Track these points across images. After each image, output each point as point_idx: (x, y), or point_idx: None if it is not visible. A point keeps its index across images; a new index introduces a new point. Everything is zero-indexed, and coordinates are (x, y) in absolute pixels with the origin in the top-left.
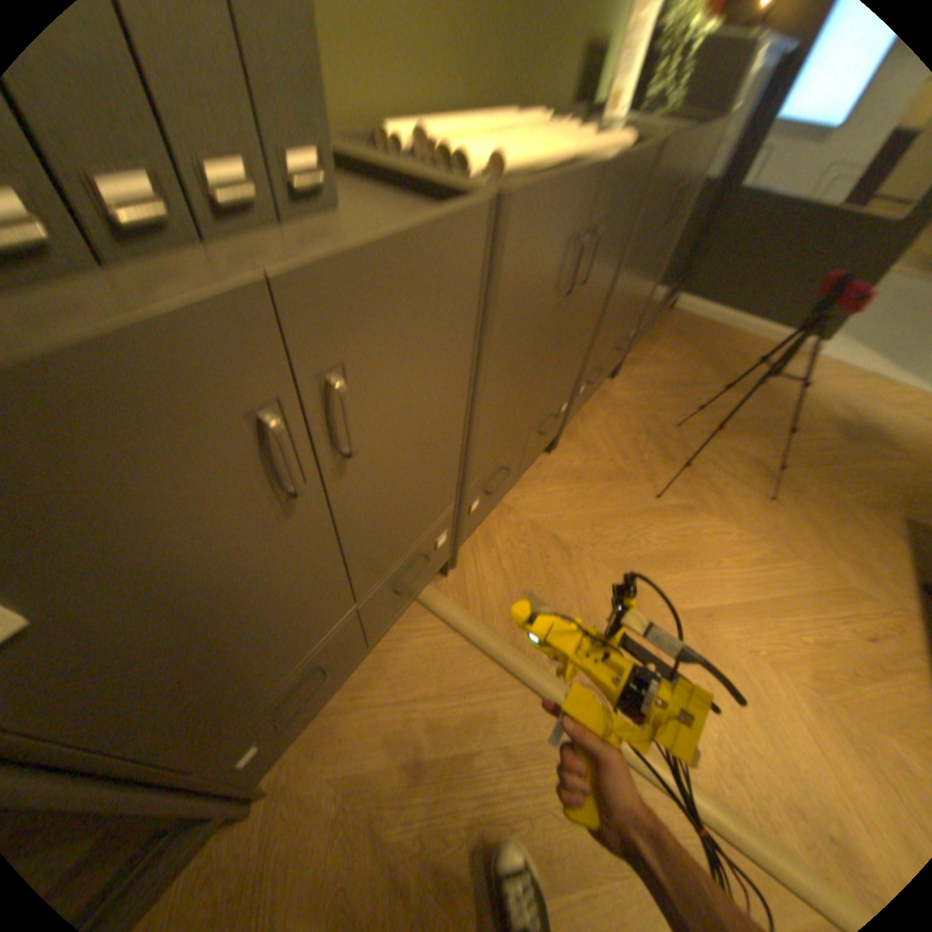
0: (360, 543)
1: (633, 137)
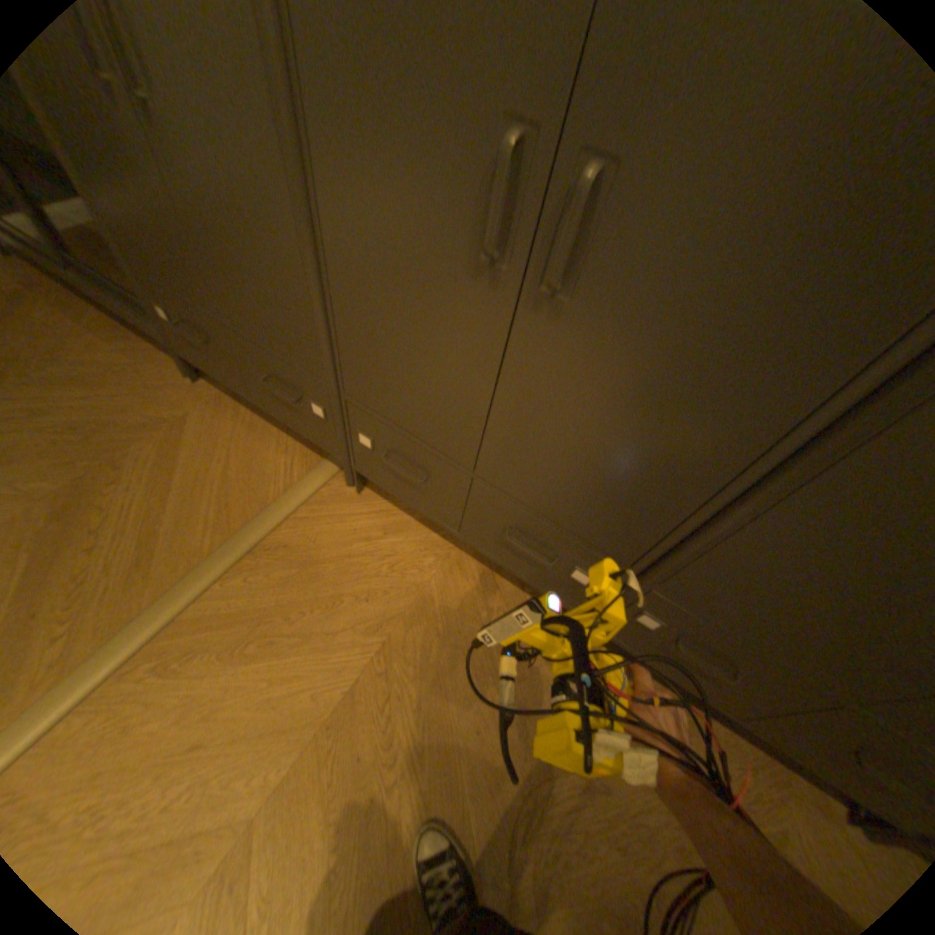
0: (199, 245)
1: None
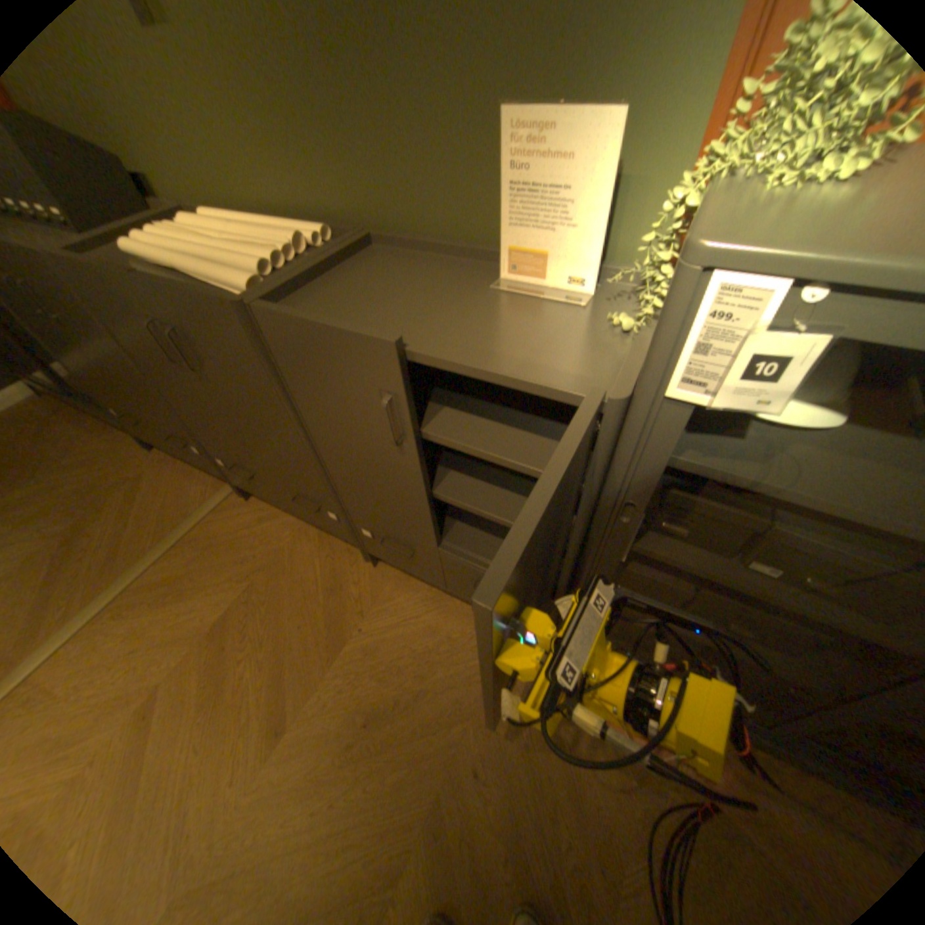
0: (105, 373)
1: (240, 284)
